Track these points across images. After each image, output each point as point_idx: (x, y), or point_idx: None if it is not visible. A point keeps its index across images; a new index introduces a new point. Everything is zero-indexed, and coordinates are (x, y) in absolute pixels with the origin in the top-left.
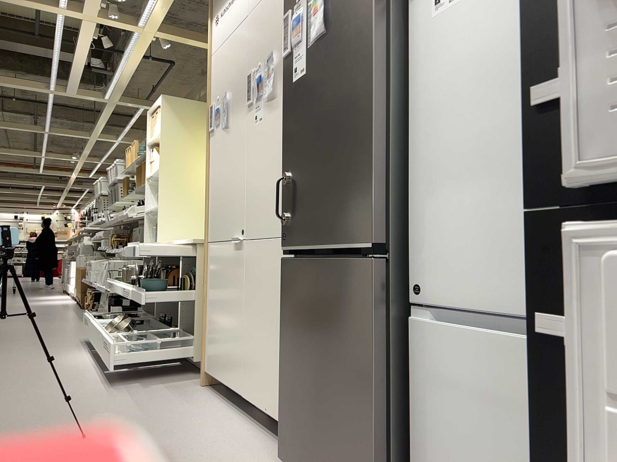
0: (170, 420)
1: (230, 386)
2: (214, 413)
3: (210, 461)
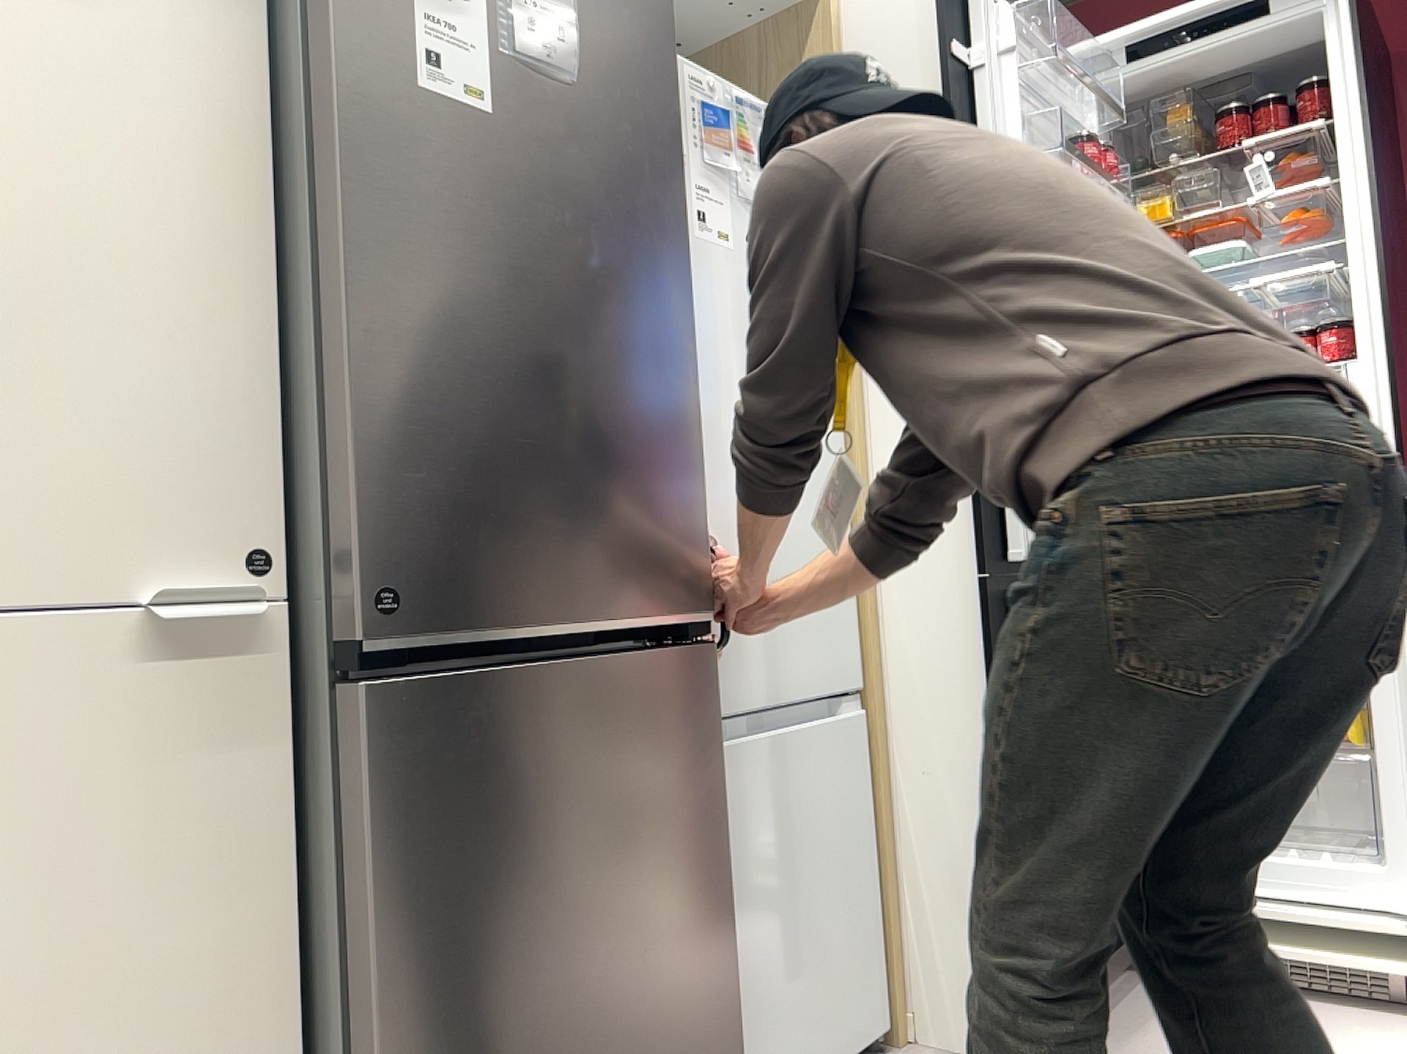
0: None
1: None
2: None
3: None
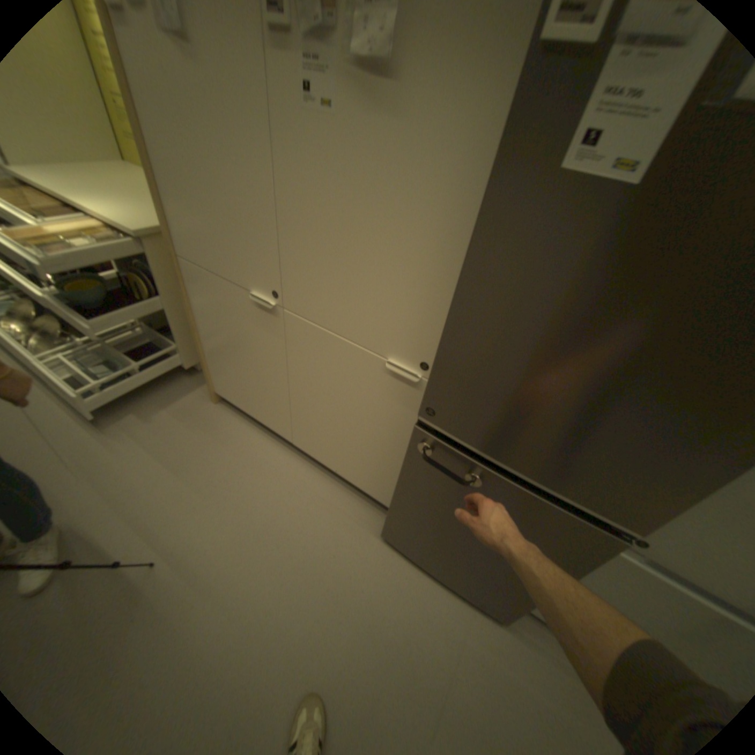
0: (226, 486)
1: (270, 426)
2: (263, 456)
3: (315, 550)
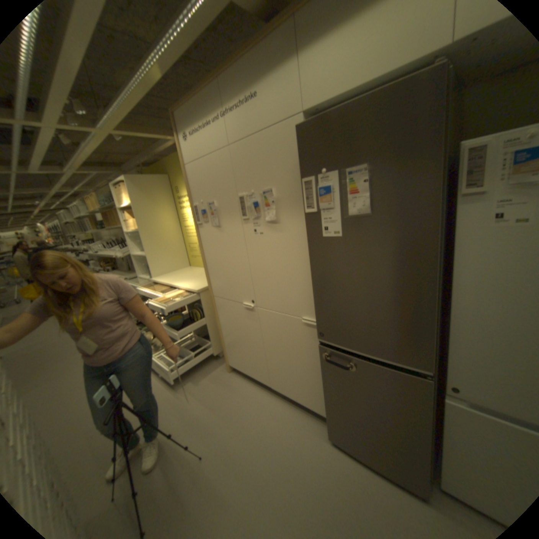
0: (236, 416)
1: (257, 379)
2: (255, 398)
3: (288, 451)
